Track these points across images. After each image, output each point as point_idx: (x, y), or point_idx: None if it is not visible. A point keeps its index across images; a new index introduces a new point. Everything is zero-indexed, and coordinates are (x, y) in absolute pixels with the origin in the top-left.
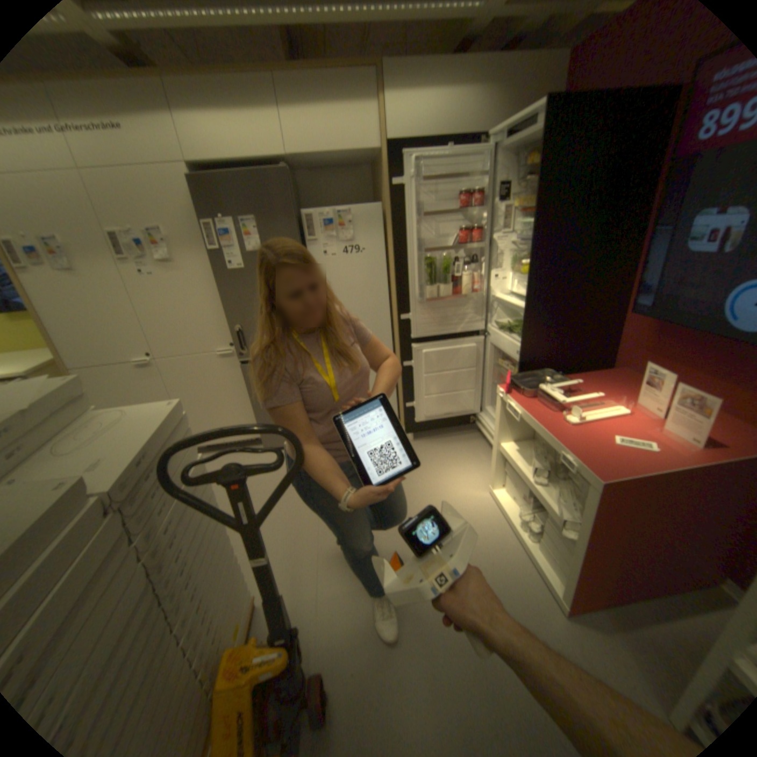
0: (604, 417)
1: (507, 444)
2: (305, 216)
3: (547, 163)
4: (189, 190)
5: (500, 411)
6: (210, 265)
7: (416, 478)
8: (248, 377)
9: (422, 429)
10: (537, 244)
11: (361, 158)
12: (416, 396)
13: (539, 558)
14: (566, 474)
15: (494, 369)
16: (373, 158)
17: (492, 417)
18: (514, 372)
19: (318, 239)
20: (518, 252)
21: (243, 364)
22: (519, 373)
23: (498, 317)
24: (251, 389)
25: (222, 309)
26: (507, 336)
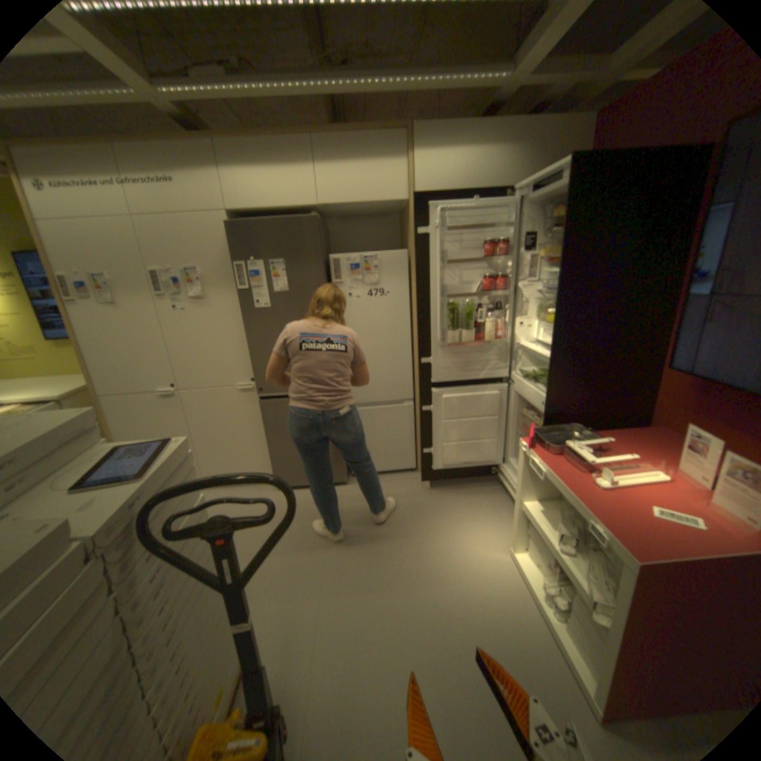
0: (640, 482)
1: (530, 503)
2: (332, 259)
3: (573, 215)
4: (226, 234)
5: (523, 466)
6: (239, 303)
7: (431, 531)
8: (265, 412)
9: (439, 478)
10: (563, 294)
11: (389, 208)
12: (434, 442)
13: (566, 643)
14: (597, 545)
15: (518, 418)
16: (401, 208)
17: (515, 470)
18: (540, 423)
19: (343, 282)
20: (544, 300)
21: (261, 399)
22: (544, 426)
23: (522, 365)
24: (267, 424)
25: (246, 345)
26: (532, 385)
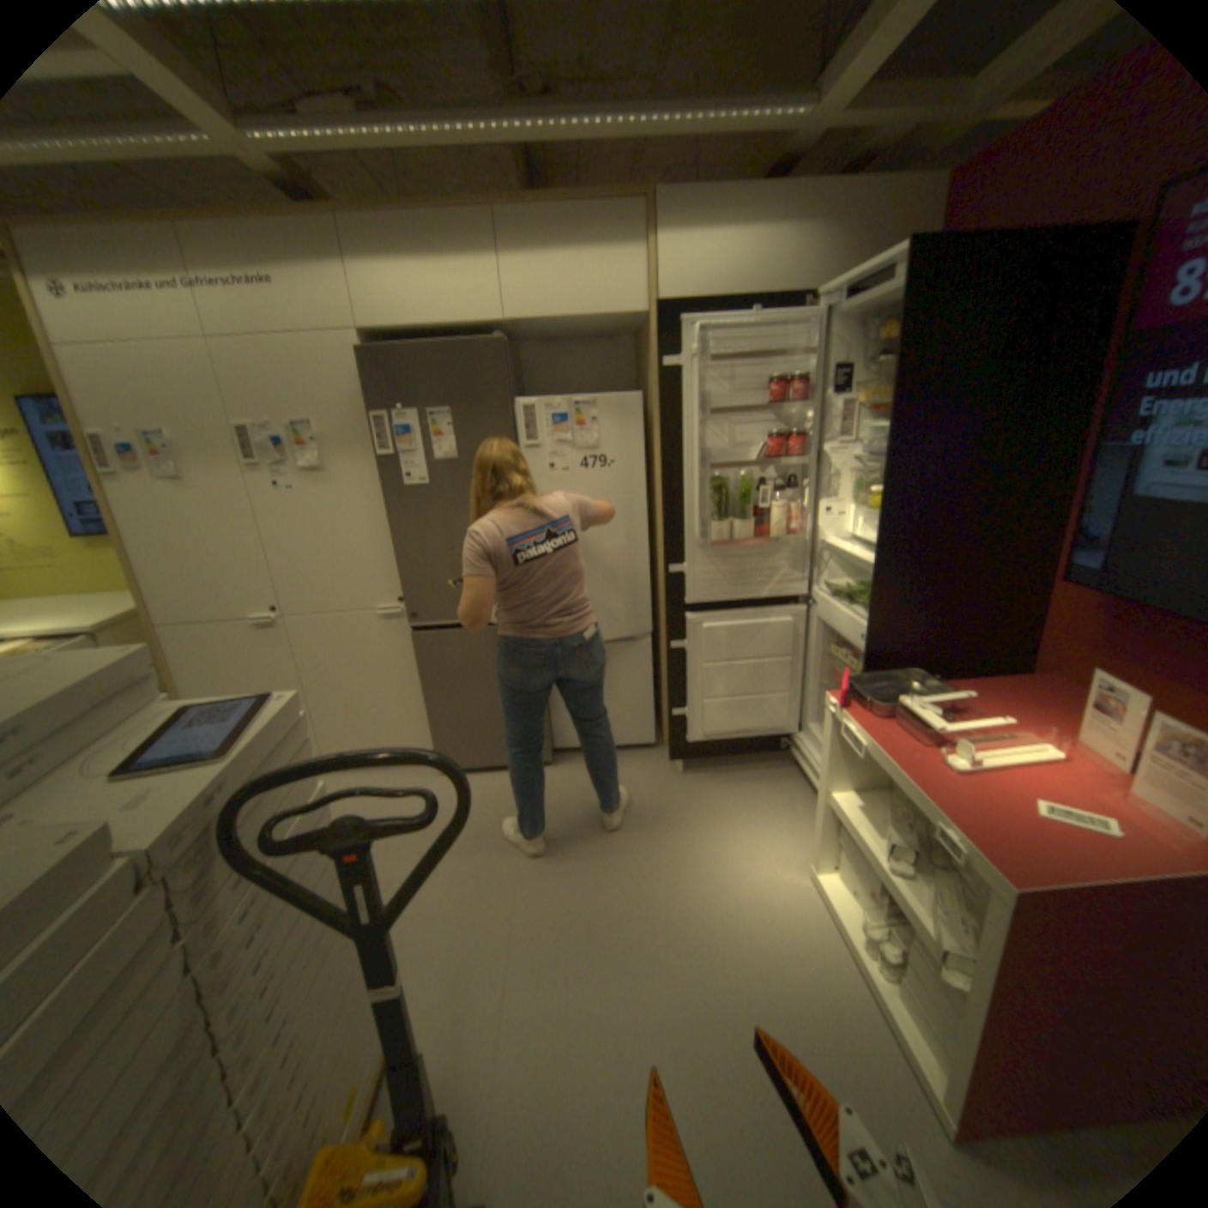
0: (1017, 762)
1: (842, 796)
2: (526, 408)
3: (911, 337)
4: (358, 367)
5: (830, 737)
6: (378, 478)
7: (685, 840)
8: (421, 651)
9: (698, 755)
10: (896, 462)
11: (618, 325)
12: (690, 698)
13: (898, 1015)
14: (948, 861)
15: (823, 661)
16: (637, 326)
17: (818, 742)
18: (857, 668)
19: (544, 443)
20: (864, 472)
21: (415, 630)
22: (864, 672)
23: (830, 575)
24: (425, 671)
25: (391, 544)
26: (846, 608)
